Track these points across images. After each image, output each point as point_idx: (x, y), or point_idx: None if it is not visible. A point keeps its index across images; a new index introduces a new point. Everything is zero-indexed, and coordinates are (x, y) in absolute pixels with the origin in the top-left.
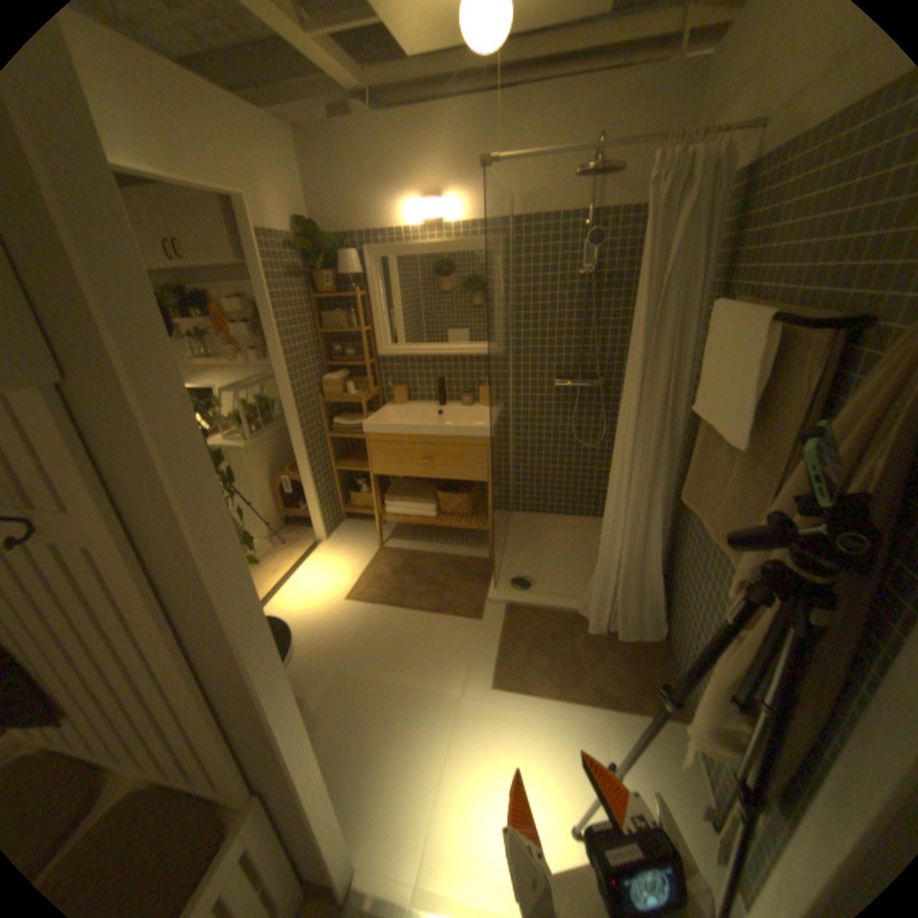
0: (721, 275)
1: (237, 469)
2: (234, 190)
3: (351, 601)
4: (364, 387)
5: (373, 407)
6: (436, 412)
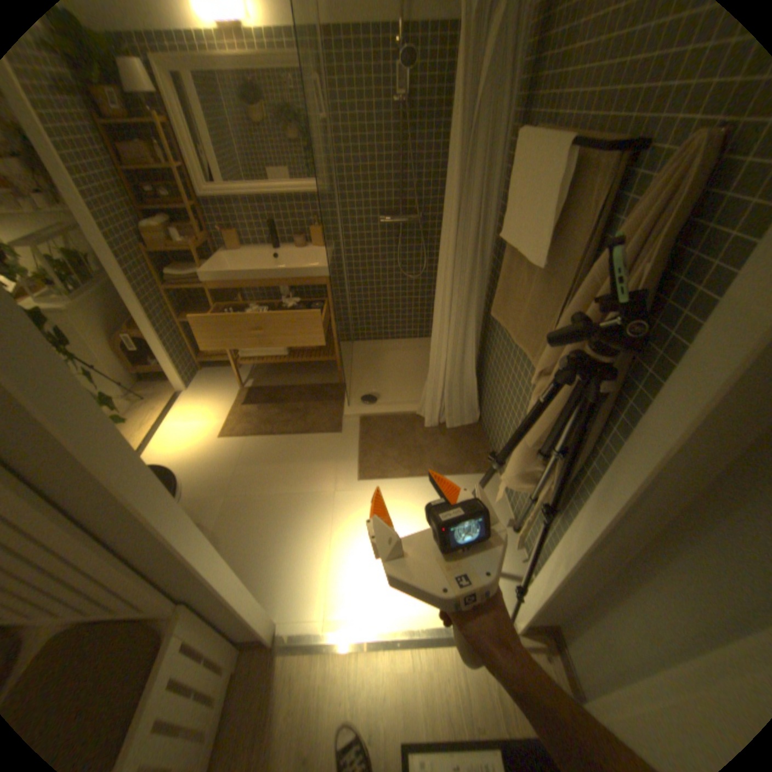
0: (522, 105)
1: (65, 333)
2: None
3: (224, 438)
4: (190, 233)
5: (204, 255)
6: (271, 255)
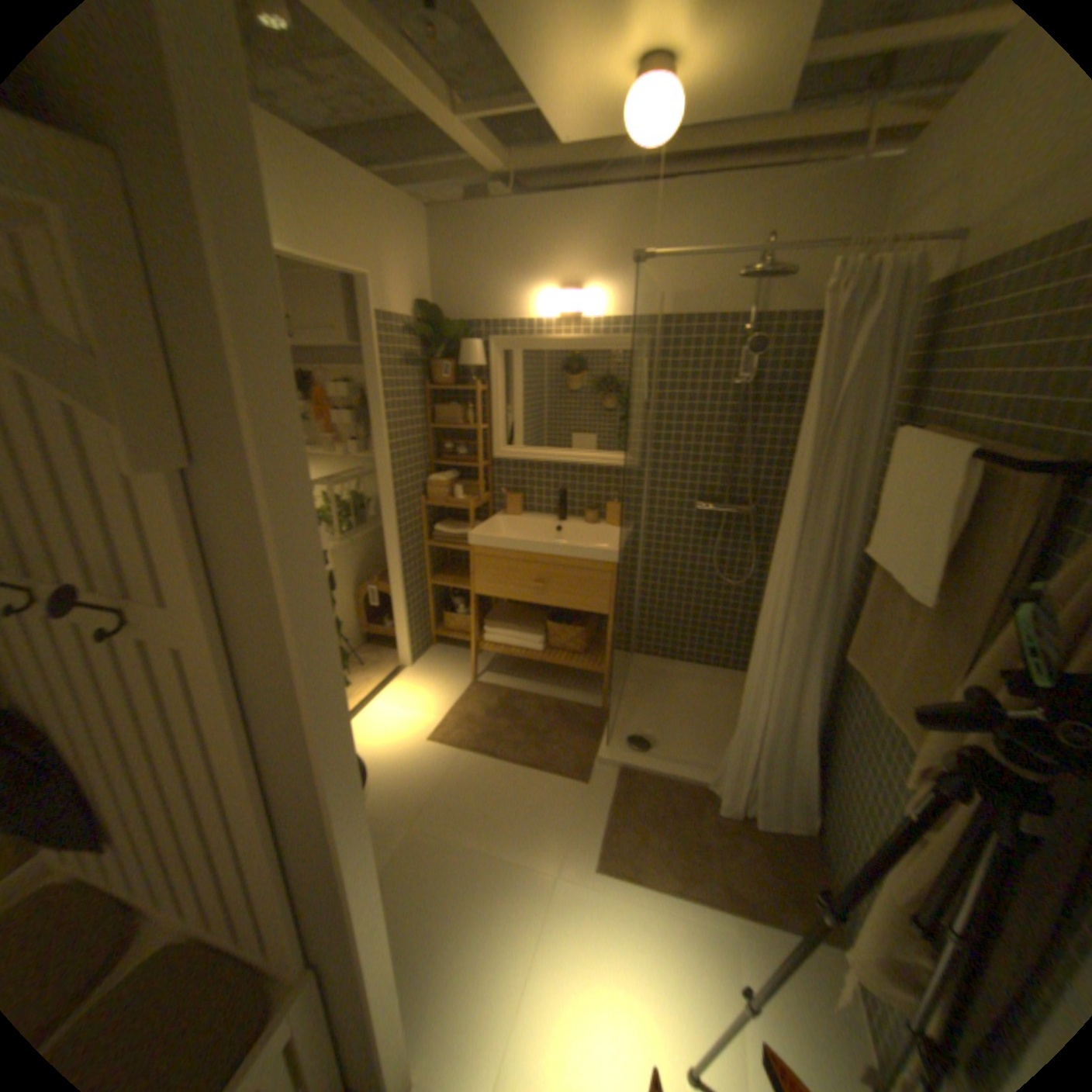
0: (906, 398)
1: None
2: (358, 270)
3: (433, 743)
4: (473, 492)
5: (480, 515)
6: (553, 527)
